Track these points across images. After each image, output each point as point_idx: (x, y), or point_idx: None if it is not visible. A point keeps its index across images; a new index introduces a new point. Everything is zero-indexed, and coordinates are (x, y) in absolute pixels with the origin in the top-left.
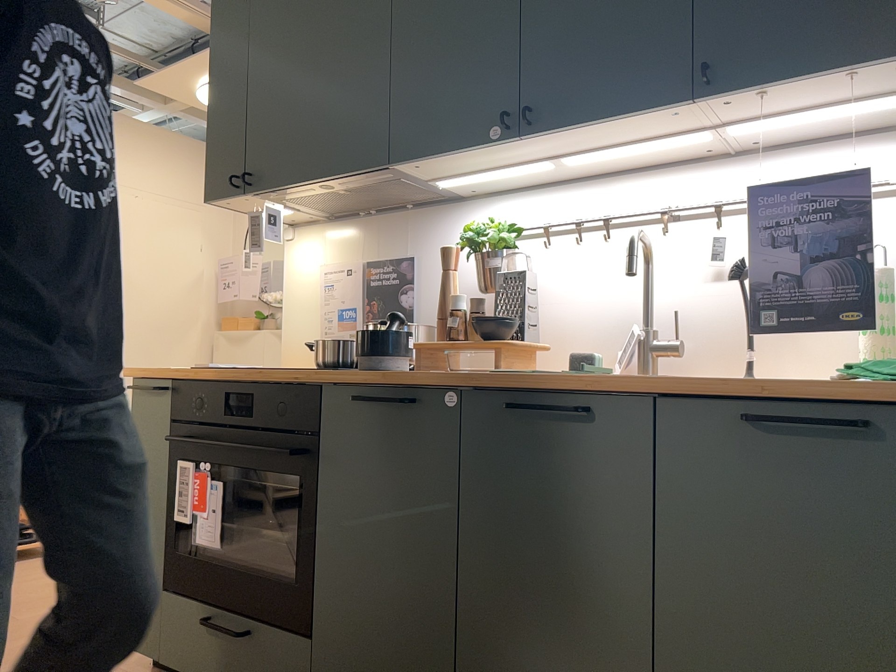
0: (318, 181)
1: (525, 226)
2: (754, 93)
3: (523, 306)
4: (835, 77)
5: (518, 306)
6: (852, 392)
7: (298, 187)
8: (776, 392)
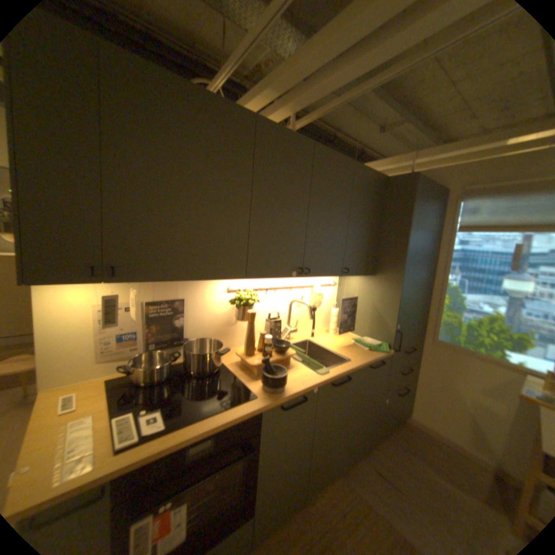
0: (188, 280)
1: (250, 290)
2: (347, 276)
3: (276, 332)
4: (358, 275)
5: (277, 333)
6: (383, 358)
7: (165, 281)
8: (375, 361)
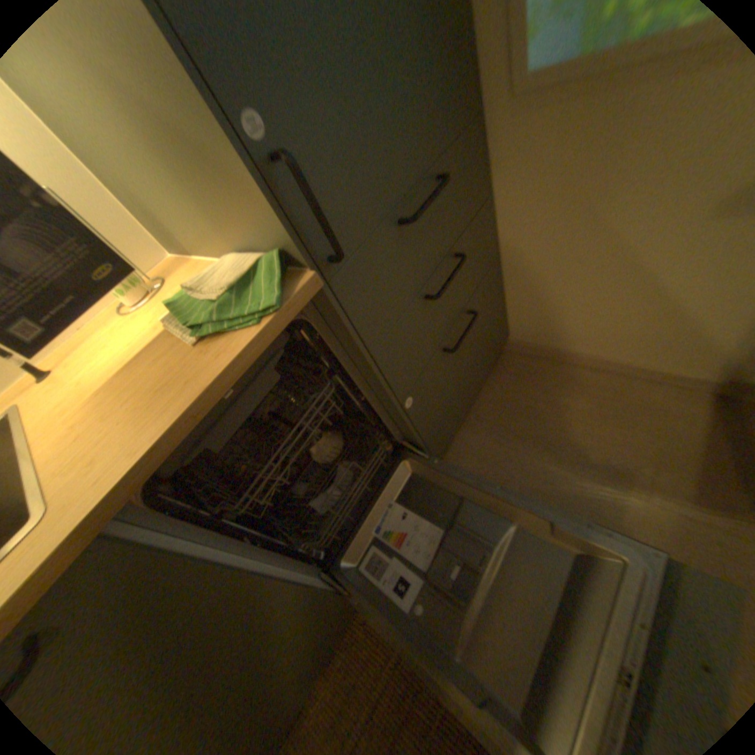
0: None
1: None
2: None
3: None
4: None
5: None
6: (250, 355)
7: None
8: (198, 411)
